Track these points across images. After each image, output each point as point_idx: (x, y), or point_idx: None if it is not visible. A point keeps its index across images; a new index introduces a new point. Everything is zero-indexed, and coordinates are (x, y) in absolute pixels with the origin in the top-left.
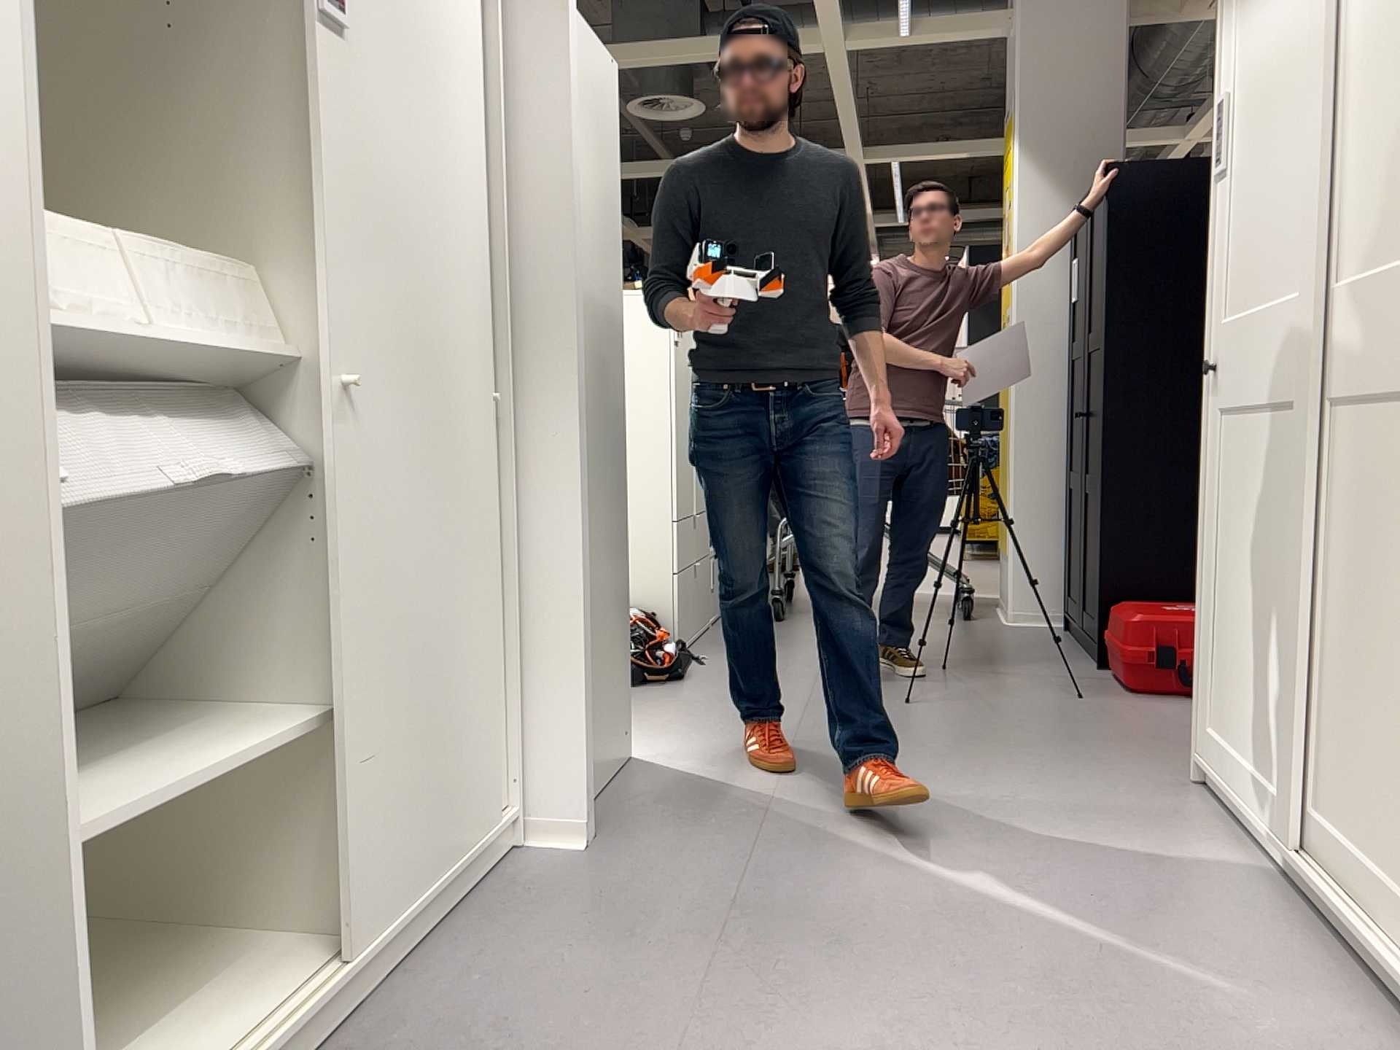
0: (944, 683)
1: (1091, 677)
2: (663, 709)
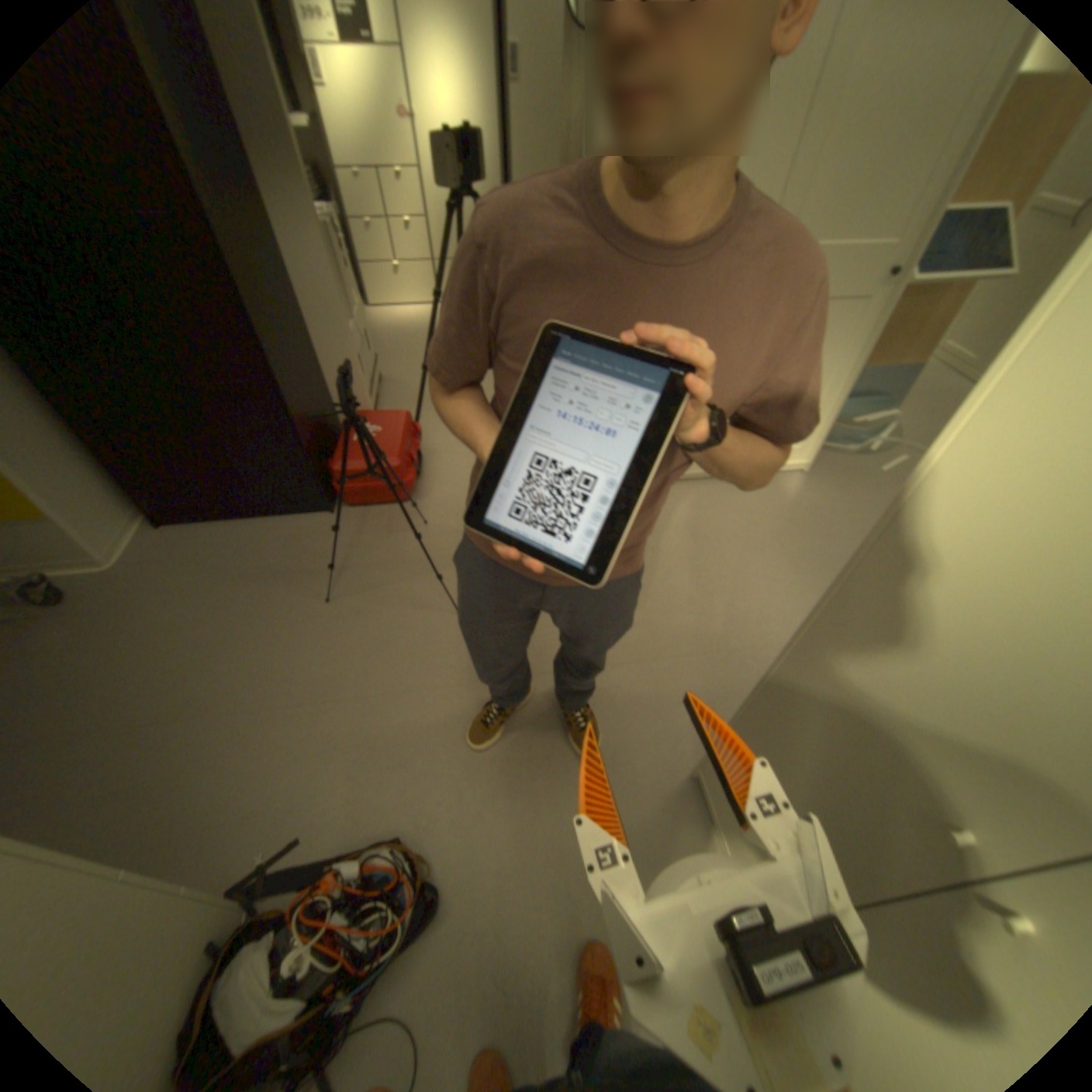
0: (390, 598)
1: (365, 517)
2: (534, 814)
